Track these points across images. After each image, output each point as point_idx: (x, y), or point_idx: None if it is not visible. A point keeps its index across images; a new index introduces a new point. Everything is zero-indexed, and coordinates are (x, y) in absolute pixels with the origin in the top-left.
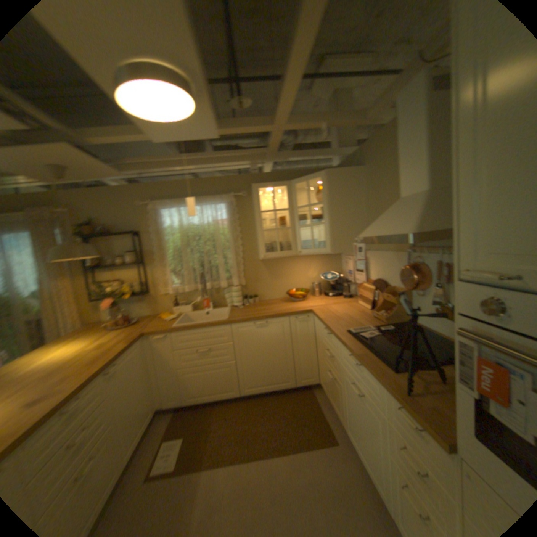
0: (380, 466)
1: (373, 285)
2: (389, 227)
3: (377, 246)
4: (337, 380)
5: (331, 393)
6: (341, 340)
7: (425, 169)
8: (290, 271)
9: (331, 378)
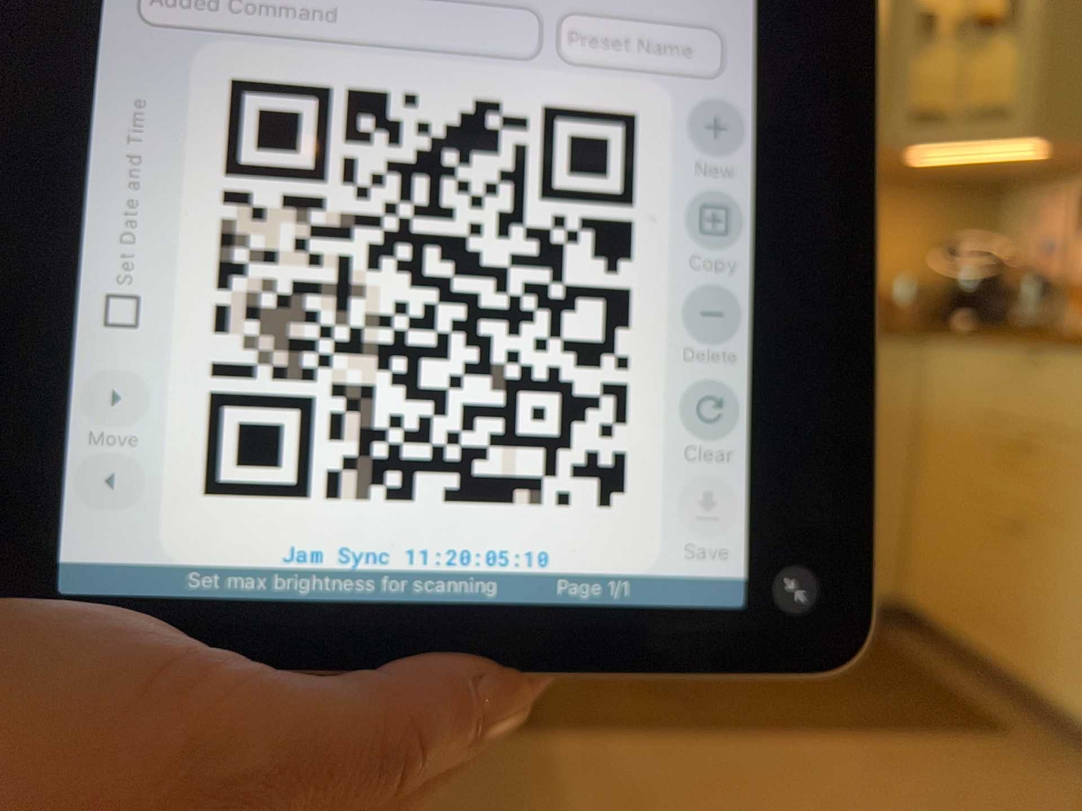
0: None
1: None
2: None
3: None
4: (1037, 525)
5: (980, 600)
6: None
7: None
8: None
9: (1012, 522)
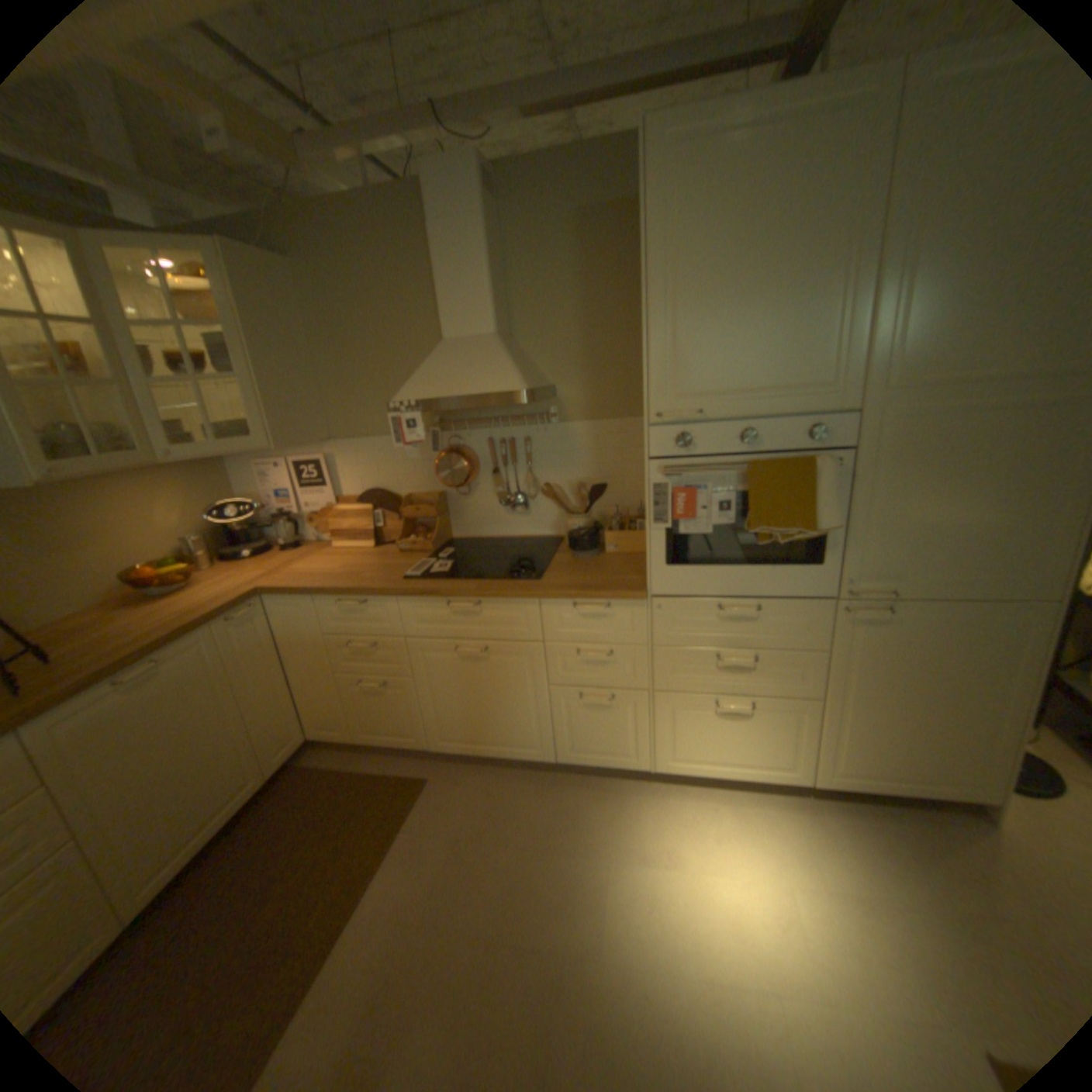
0: (528, 719)
1: (360, 504)
2: (466, 382)
3: (349, 428)
4: (390, 681)
5: (365, 724)
6: (412, 592)
7: (486, 300)
8: (93, 521)
9: (376, 686)
